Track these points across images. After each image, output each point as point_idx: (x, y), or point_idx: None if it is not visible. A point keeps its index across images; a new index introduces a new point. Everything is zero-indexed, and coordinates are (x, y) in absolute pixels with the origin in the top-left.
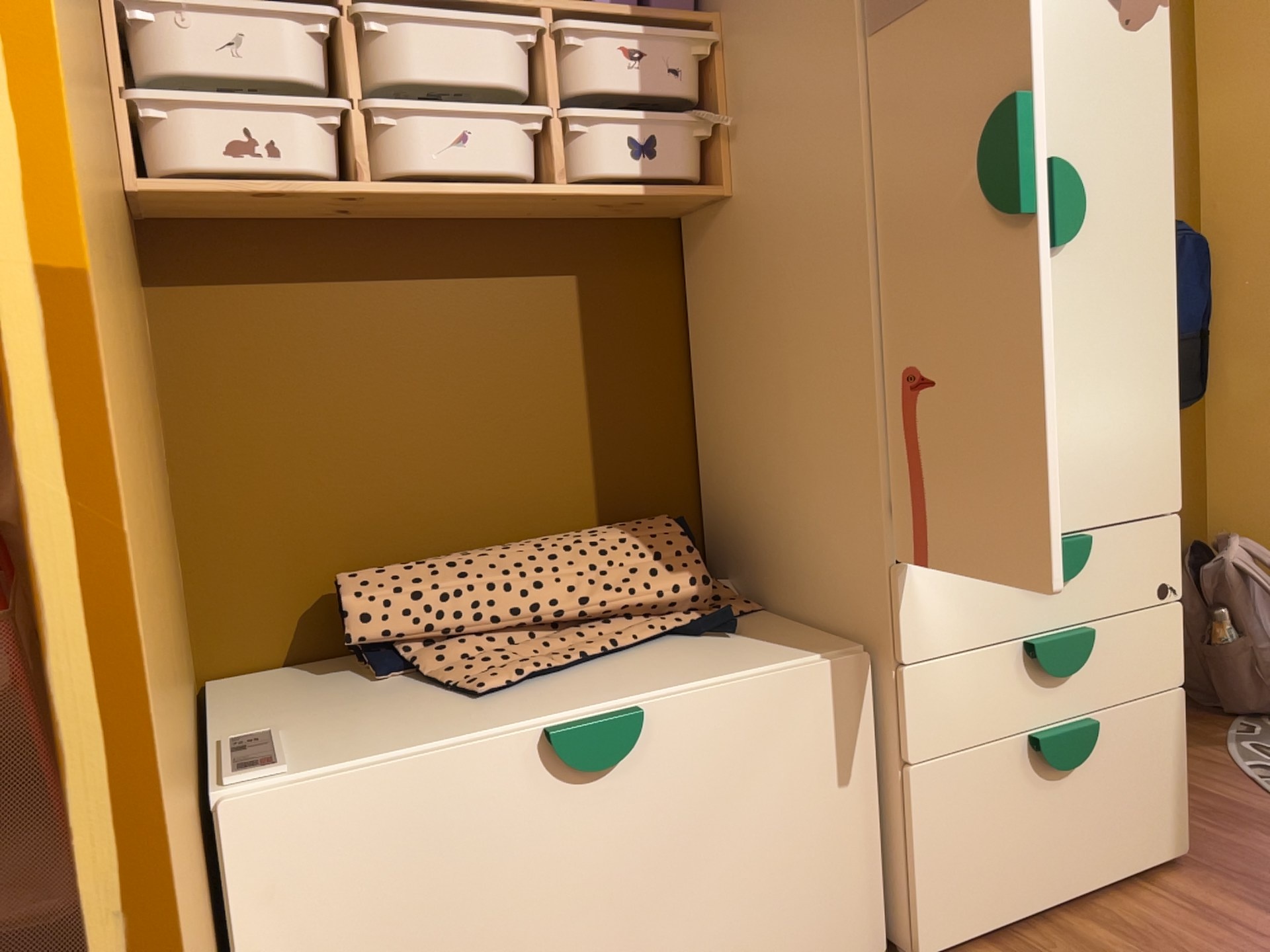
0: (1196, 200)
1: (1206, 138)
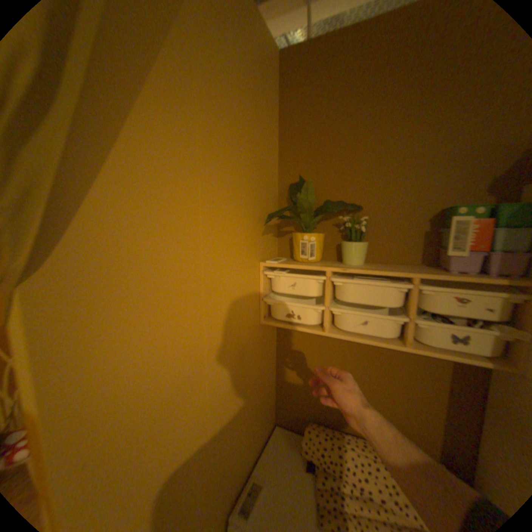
0: None
1: None
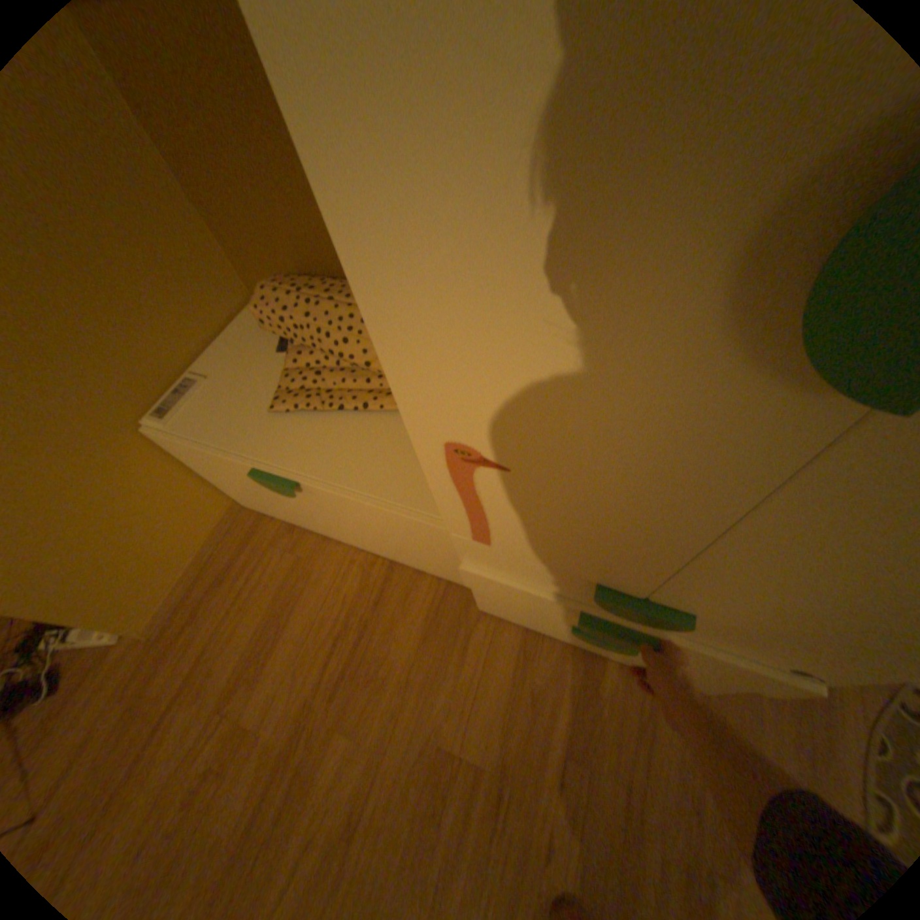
0: None
1: None
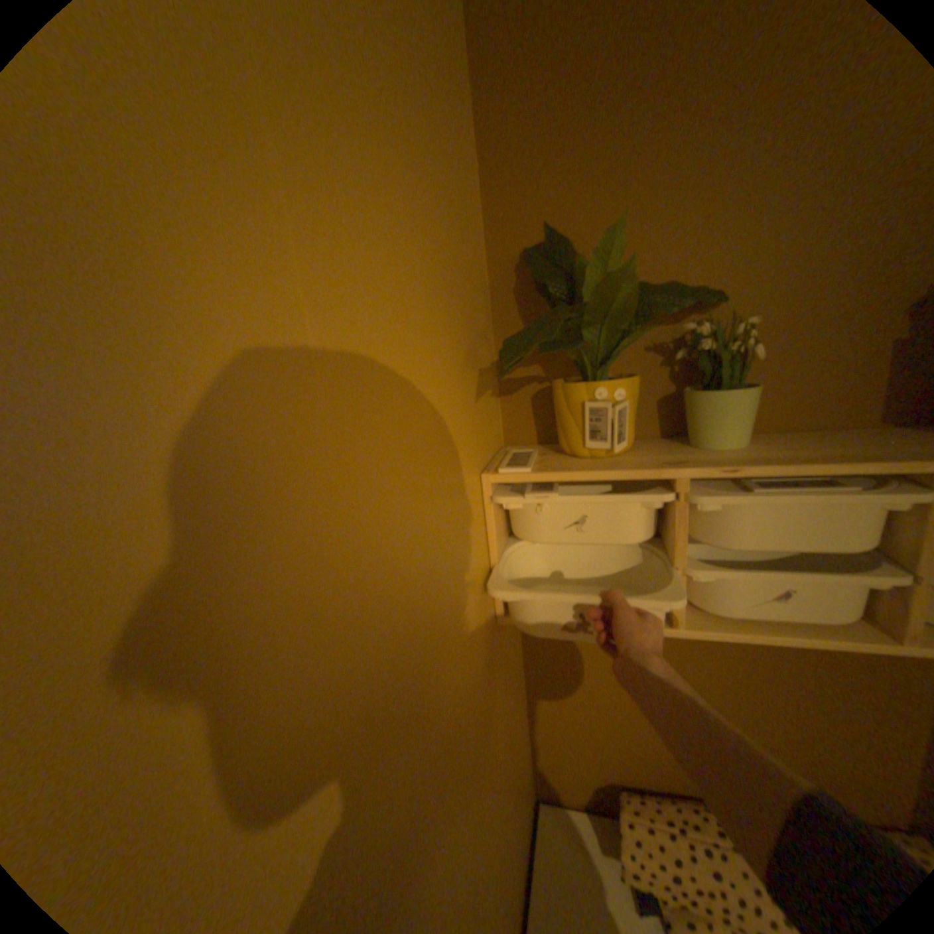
0: None
1: None
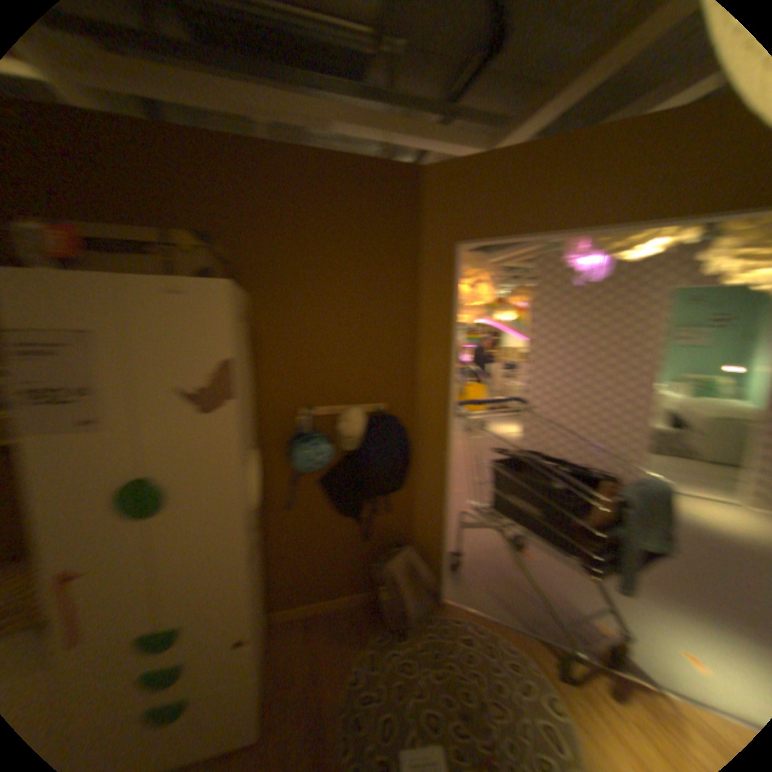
0: (411, 404)
1: (416, 379)
